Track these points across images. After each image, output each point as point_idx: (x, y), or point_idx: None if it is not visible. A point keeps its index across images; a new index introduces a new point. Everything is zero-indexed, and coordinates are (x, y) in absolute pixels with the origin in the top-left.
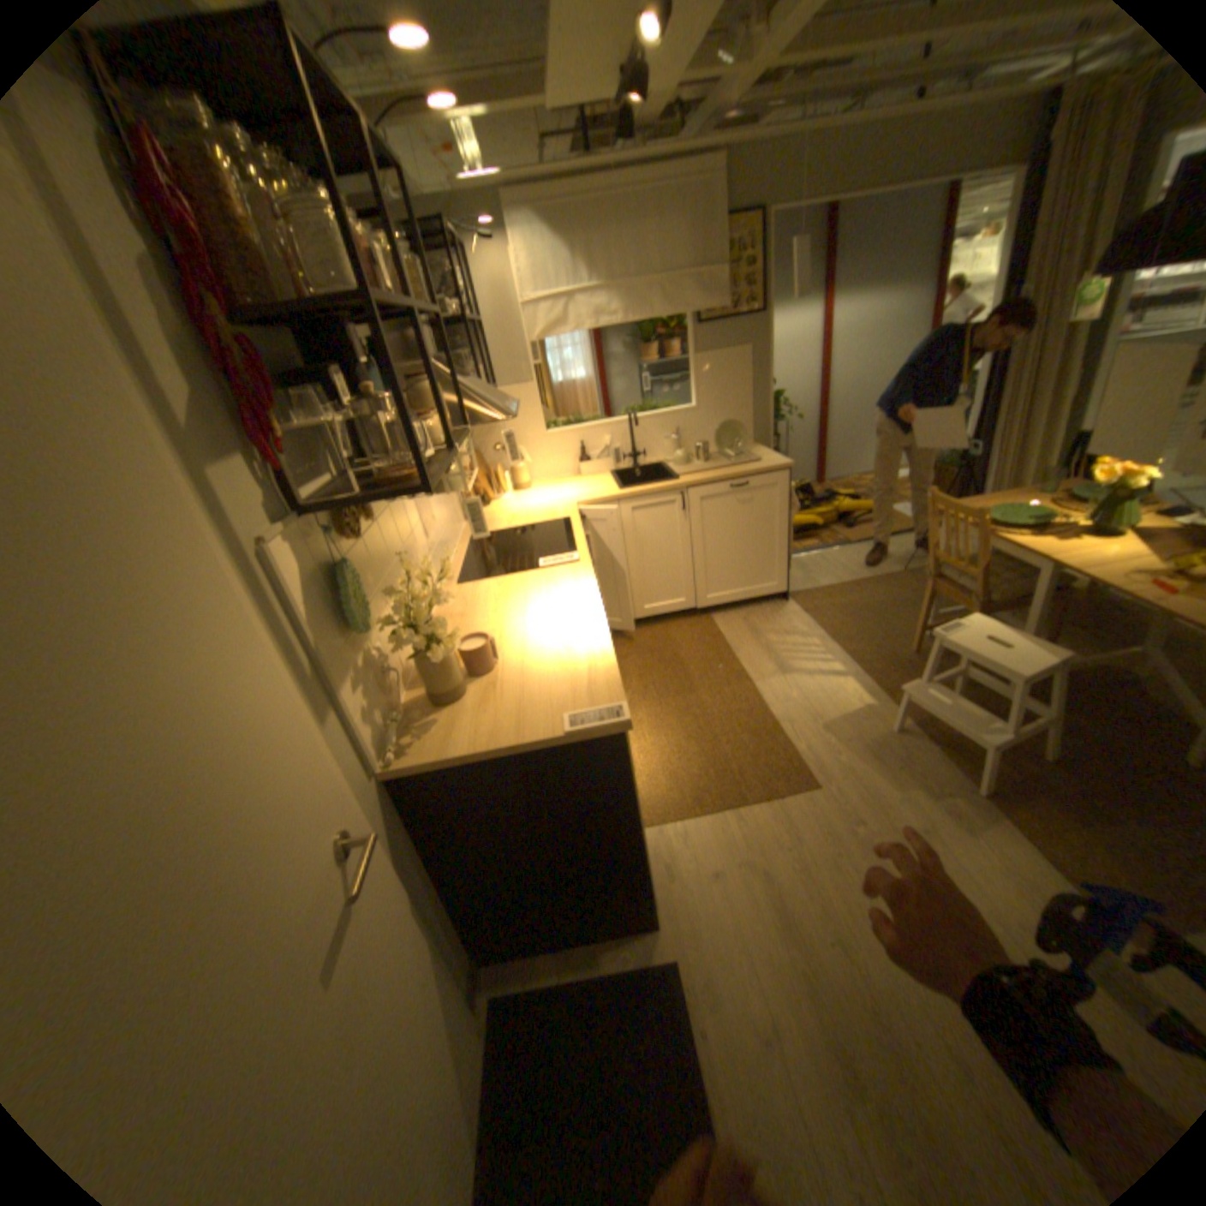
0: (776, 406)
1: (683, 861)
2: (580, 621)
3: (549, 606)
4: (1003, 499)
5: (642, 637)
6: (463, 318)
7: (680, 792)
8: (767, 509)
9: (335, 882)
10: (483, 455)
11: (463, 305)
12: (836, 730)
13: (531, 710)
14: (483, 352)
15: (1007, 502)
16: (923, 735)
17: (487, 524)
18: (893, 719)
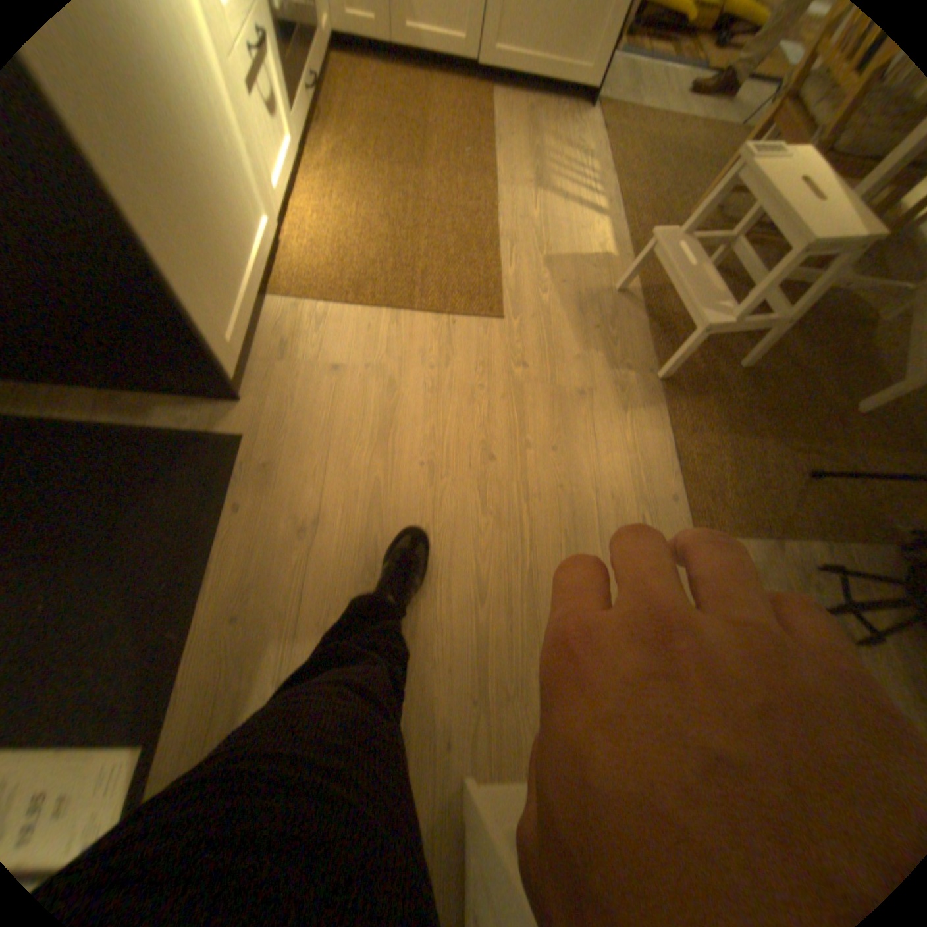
0: None
1: (305, 342)
2: None
3: None
4: None
5: (393, 78)
6: None
7: (339, 270)
8: None
9: None
10: None
11: None
12: (555, 266)
13: None
14: None
15: None
16: (640, 301)
17: None
18: (622, 275)
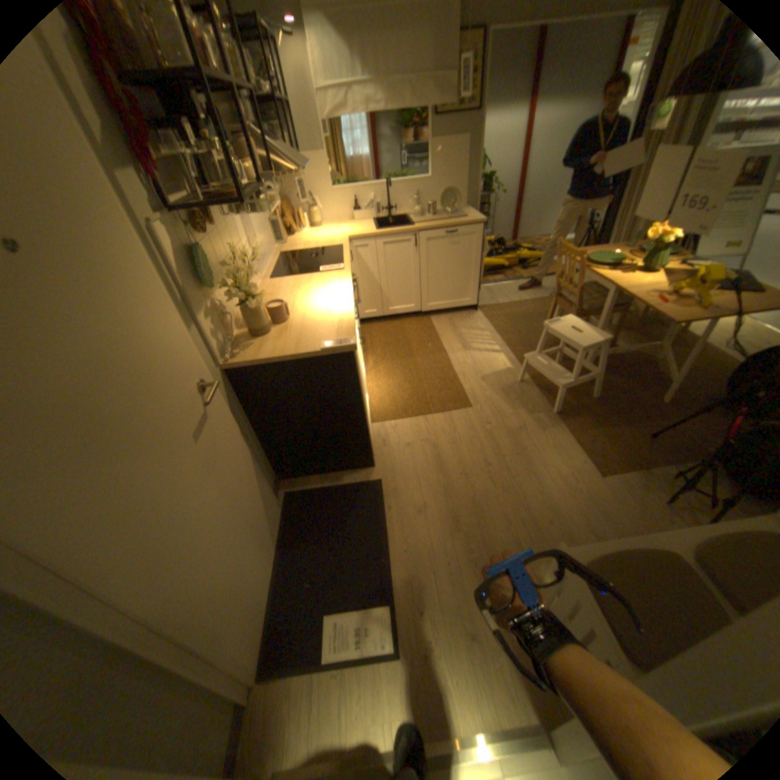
0: (490, 183)
1: (392, 438)
2: (339, 300)
3: (322, 292)
4: (603, 249)
5: (387, 327)
6: (273, 97)
7: (396, 406)
8: (471, 251)
9: (199, 401)
10: (290, 201)
11: (273, 87)
12: (487, 380)
13: (305, 340)
14: (288, 124)
15: (605, 251)
16: (533, 384)
17: (291, 246)
18: (519, 375)
